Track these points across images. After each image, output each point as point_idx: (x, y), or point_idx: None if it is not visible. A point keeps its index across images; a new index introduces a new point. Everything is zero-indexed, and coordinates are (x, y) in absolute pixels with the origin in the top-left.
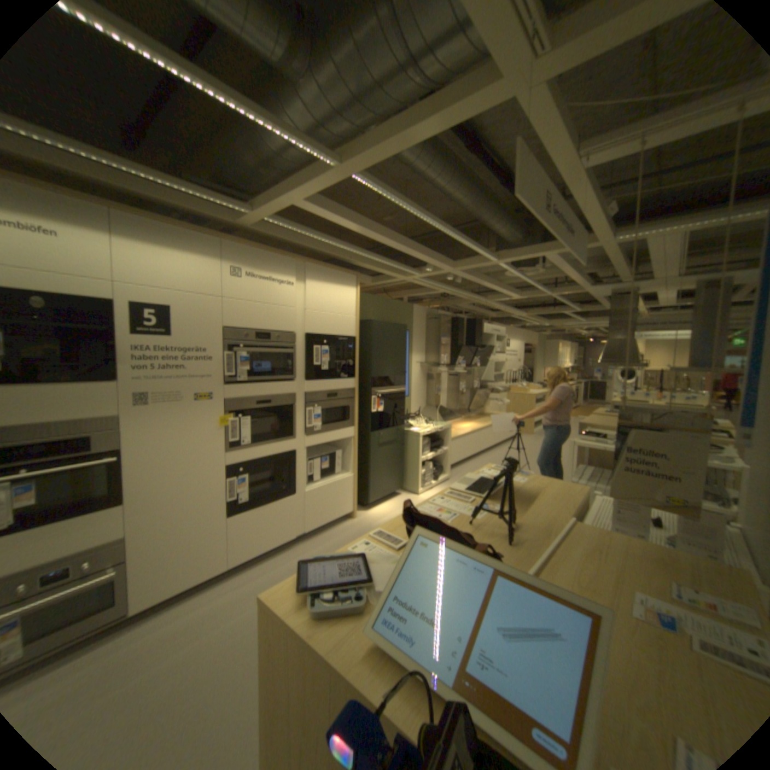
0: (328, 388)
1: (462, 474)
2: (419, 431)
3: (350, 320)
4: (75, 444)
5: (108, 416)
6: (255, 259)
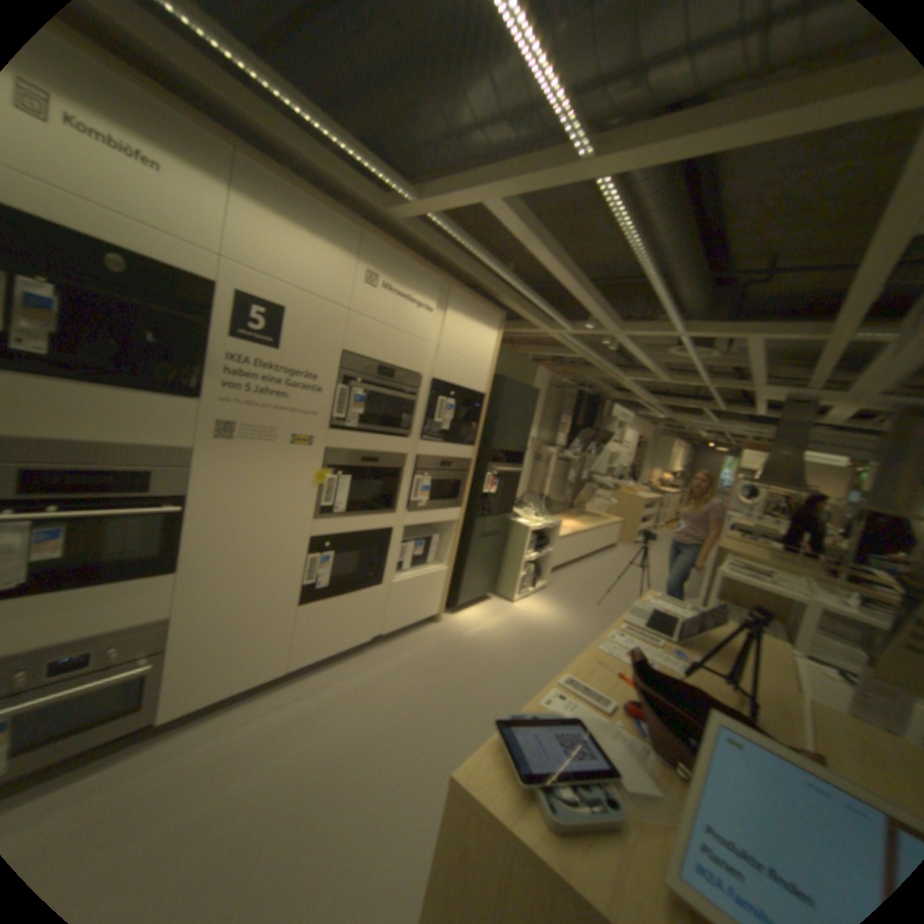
0: (444, 453)
1: (561, 583)
2: (529, 524)
3: (485, 371)
4: (131, 479)
5: (179, 446)
6: (398, 267)
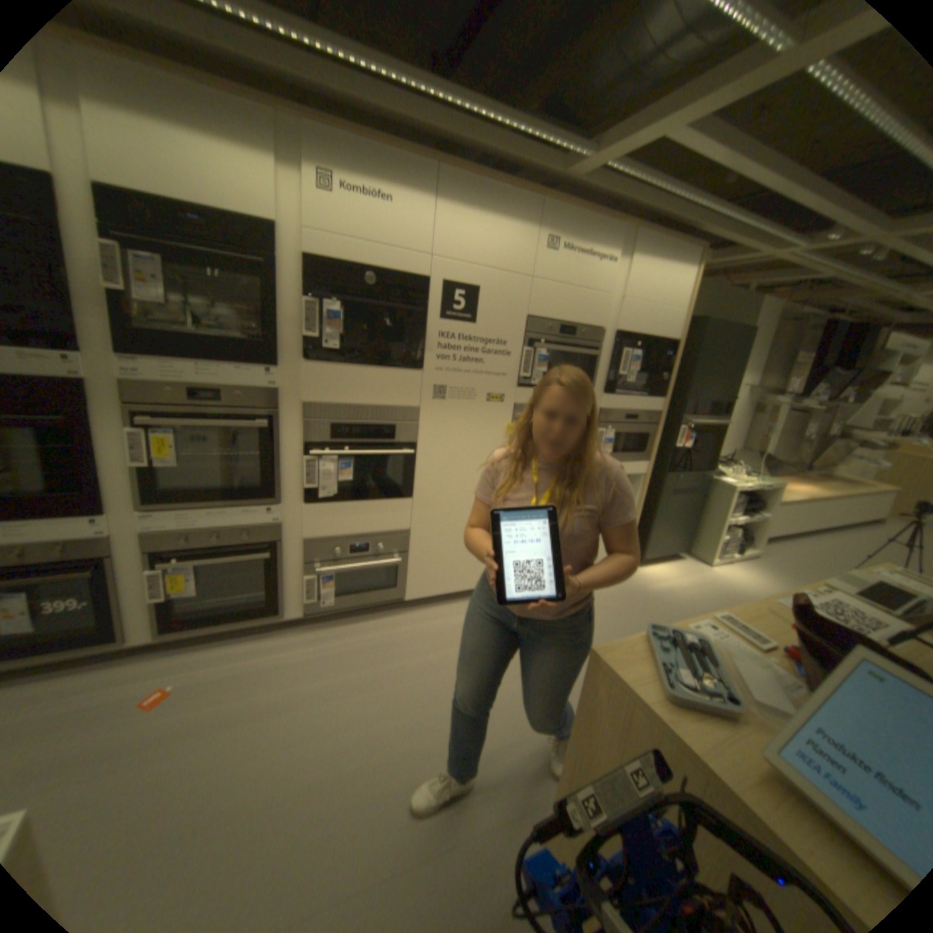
0: (628, 407)
1: (783, 556)
2: (736, 484)
3: (678, 315)
4: (383, 431)
5: (409, 407)
6: (577, 225)
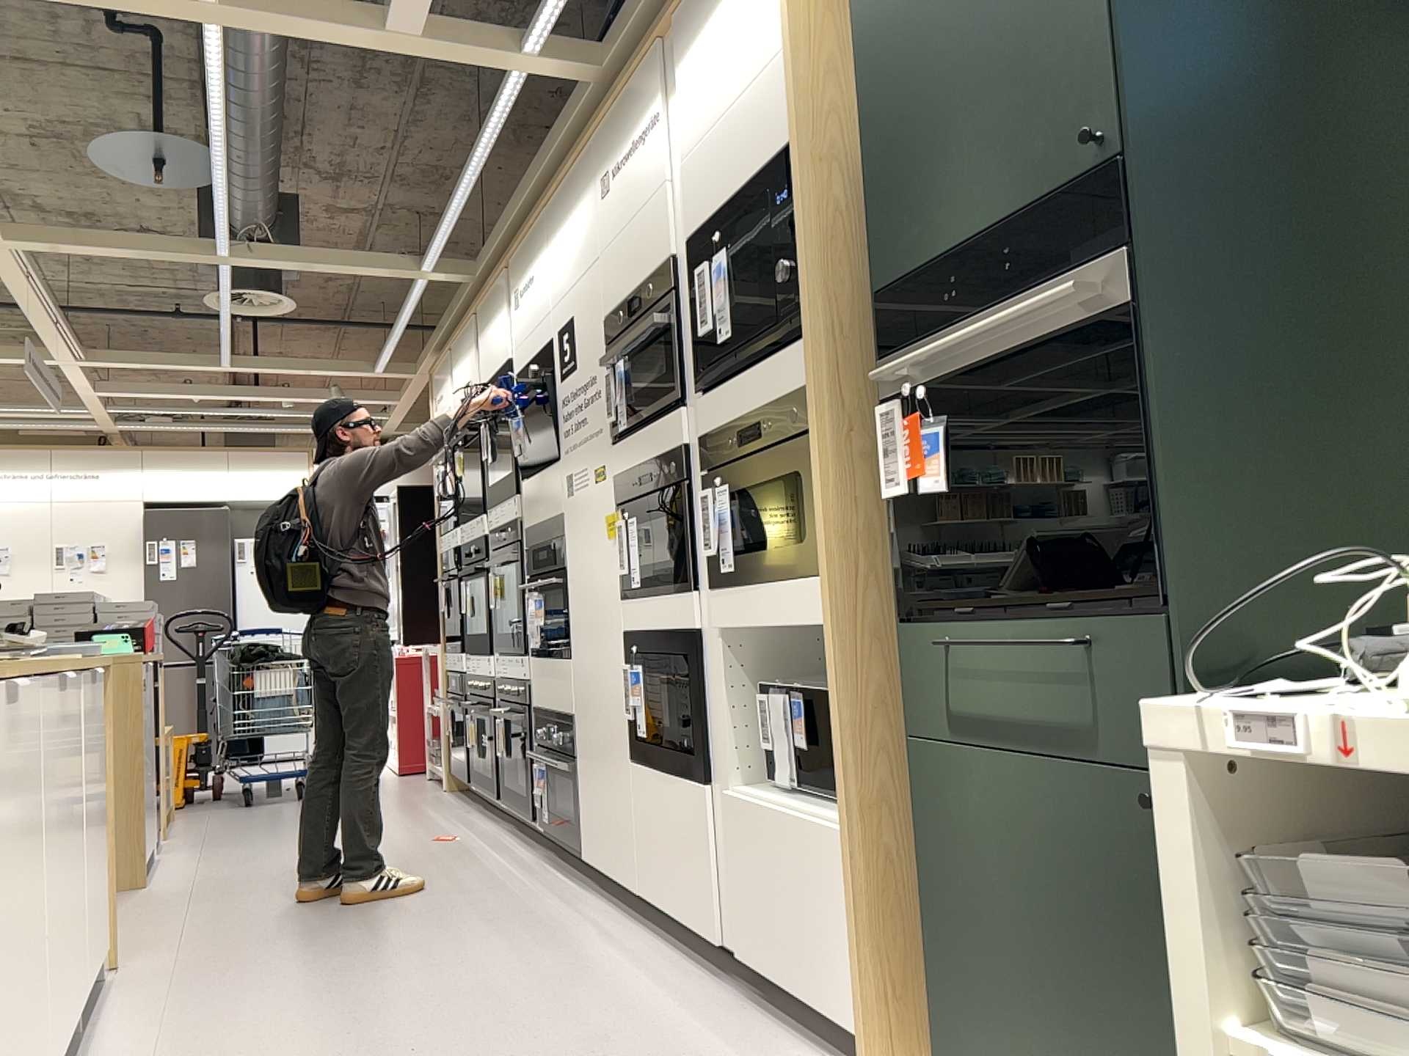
0: (743, 404)
1: None
2: (1297, 711)
3: (775, 75)
4: (548, 552)
5: (566, 514)
6: (617, 124)
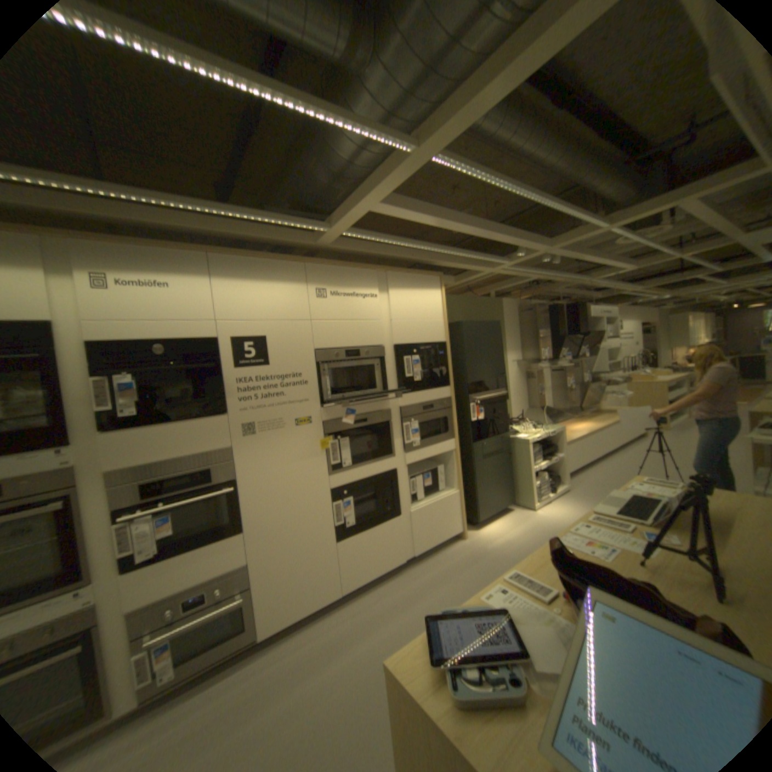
0: (422, 399)
1: (585, 483)
2: (528, 437)
3: (437, 324)
4: (197, 477)
5: (221, 448)
6: (337, 277)
